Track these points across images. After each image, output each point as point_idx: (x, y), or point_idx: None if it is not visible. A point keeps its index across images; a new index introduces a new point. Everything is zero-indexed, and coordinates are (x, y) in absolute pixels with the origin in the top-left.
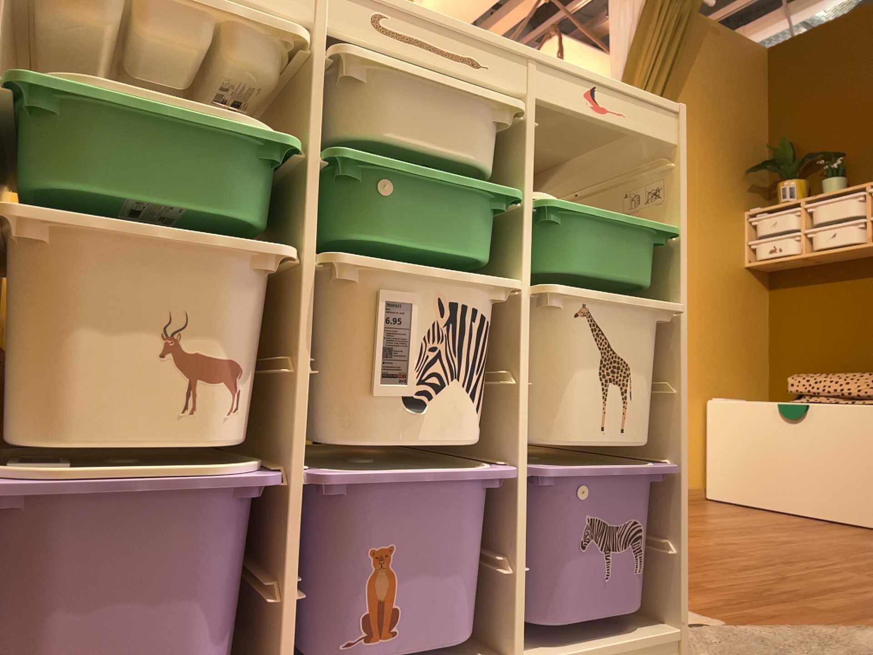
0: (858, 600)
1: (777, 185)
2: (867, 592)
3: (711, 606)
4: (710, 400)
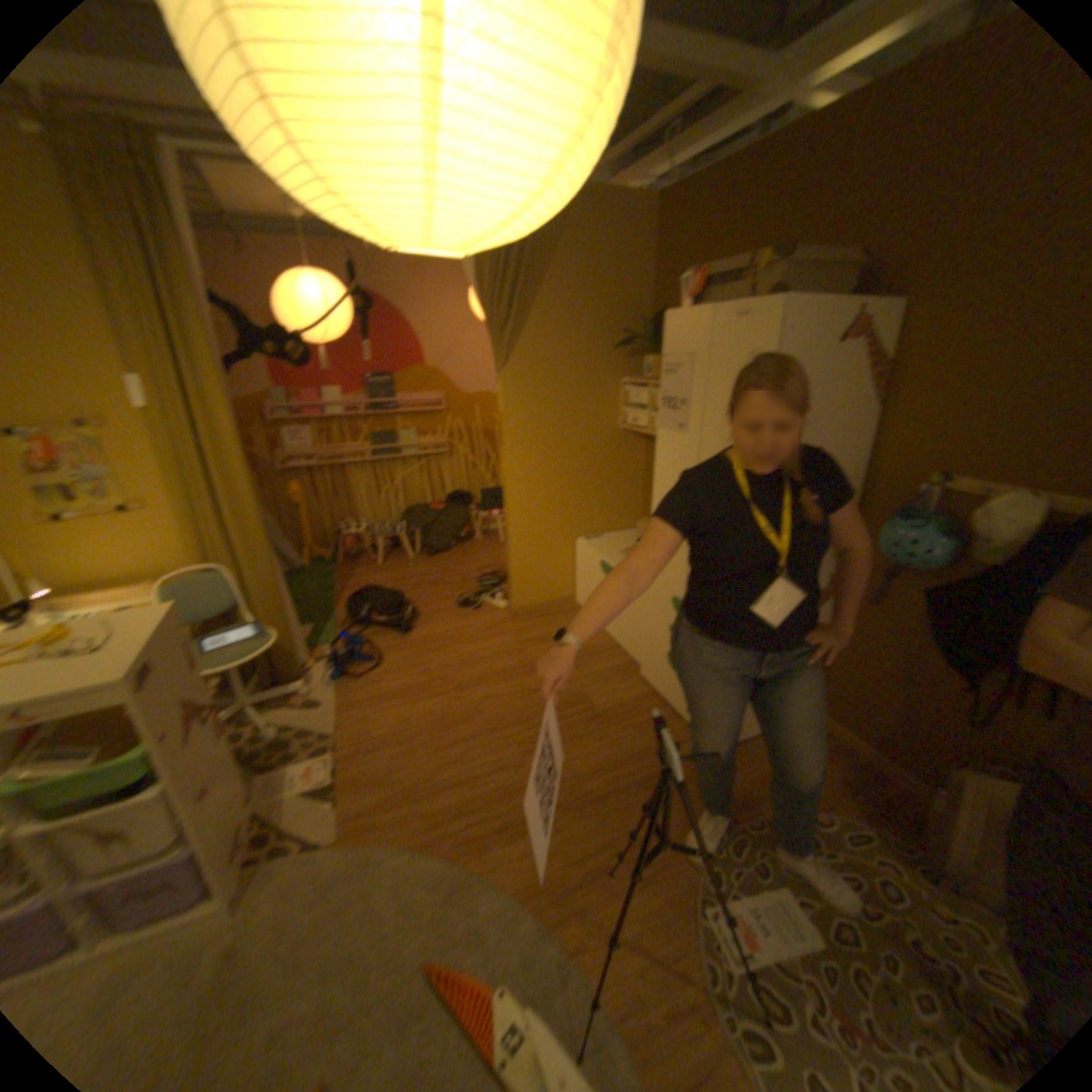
0: (458, 809)
1: (646, 359)
2: (482, 793)
3: (353, 822)
4: (576, 545)
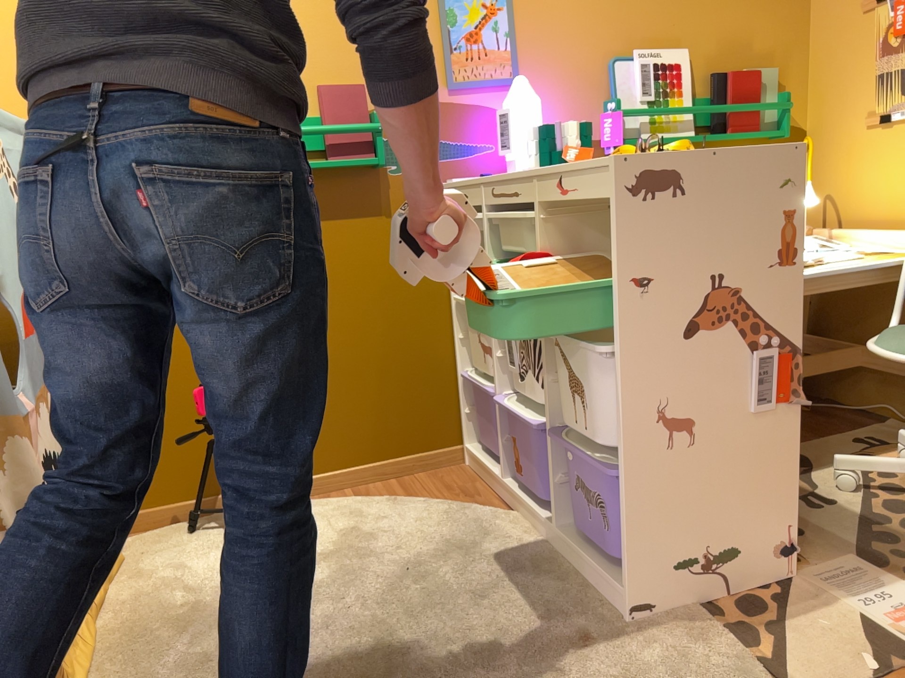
0: None
1: None
2: None
3: None
4: None
